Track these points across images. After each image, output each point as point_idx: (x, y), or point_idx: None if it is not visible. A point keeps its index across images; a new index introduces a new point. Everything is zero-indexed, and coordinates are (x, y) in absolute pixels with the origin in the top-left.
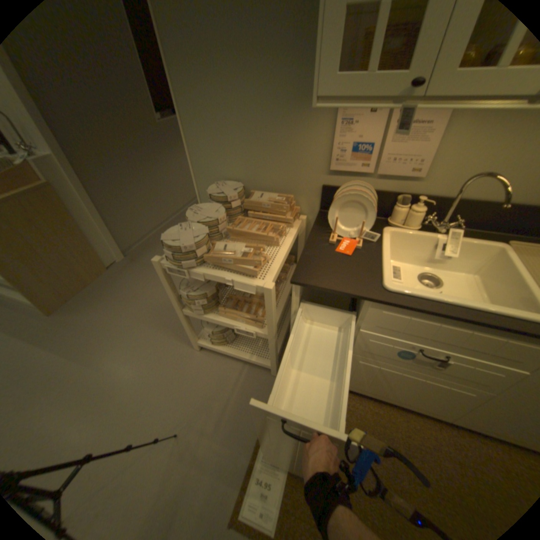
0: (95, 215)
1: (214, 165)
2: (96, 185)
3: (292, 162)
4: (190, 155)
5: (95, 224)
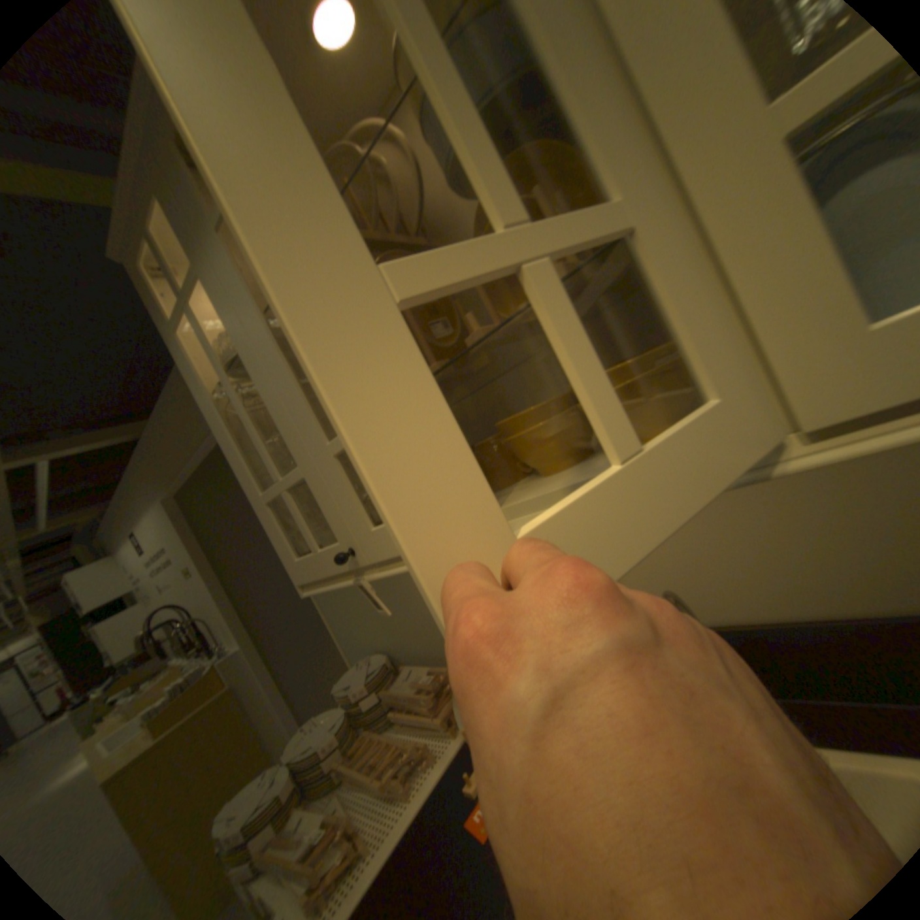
0: (287, 719)
1: (357, 634)
2: (293, 671)
3: (427, 613)
4: (332, 626)
5: (288, 733)
